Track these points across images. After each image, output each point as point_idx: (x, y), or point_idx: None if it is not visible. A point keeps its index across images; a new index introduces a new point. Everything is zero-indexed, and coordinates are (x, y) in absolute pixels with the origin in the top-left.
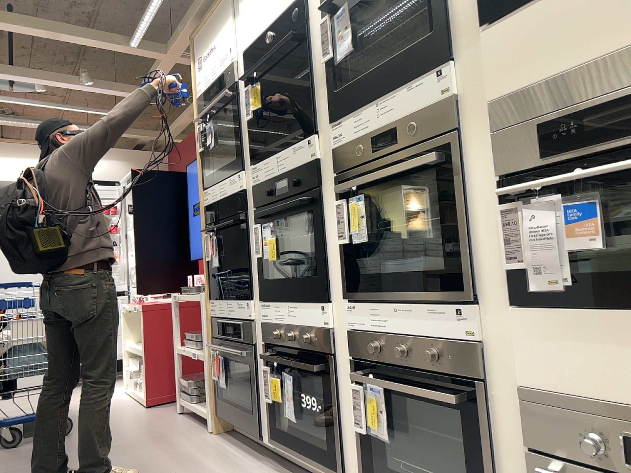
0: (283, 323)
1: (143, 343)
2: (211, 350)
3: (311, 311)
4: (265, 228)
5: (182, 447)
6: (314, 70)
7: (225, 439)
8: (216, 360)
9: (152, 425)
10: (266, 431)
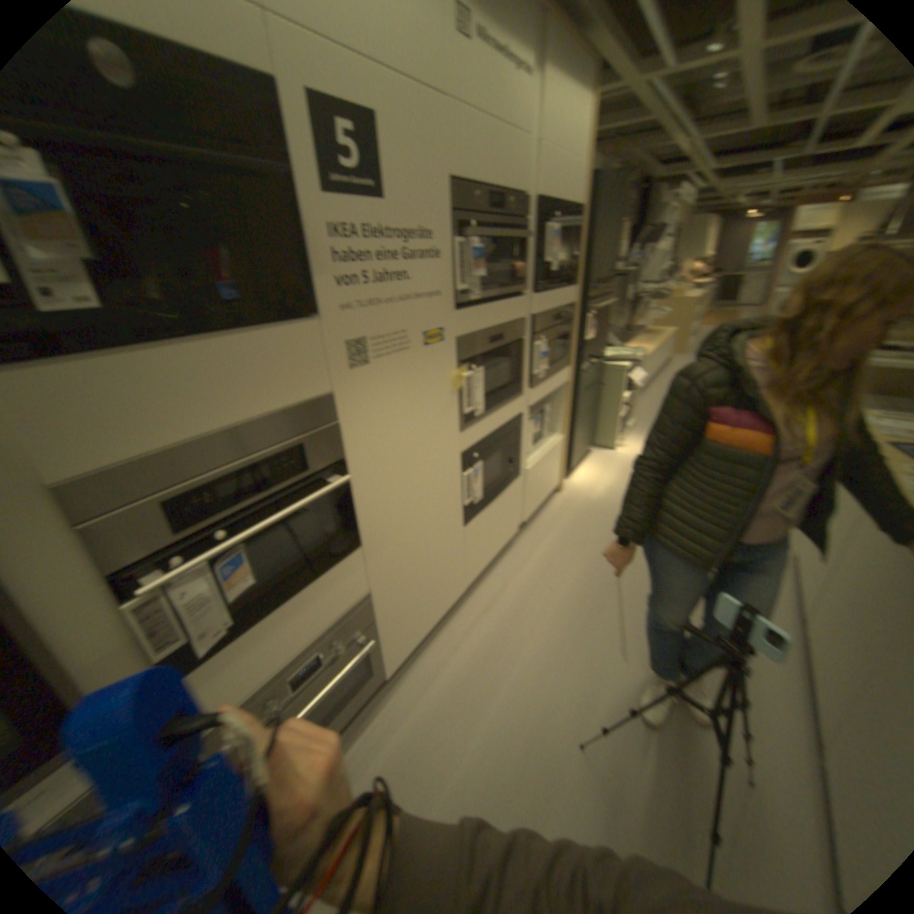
0: None
1: None
2: None
3: None
4: None
5: None
6: None
7: None
8: None
9: None
10: None
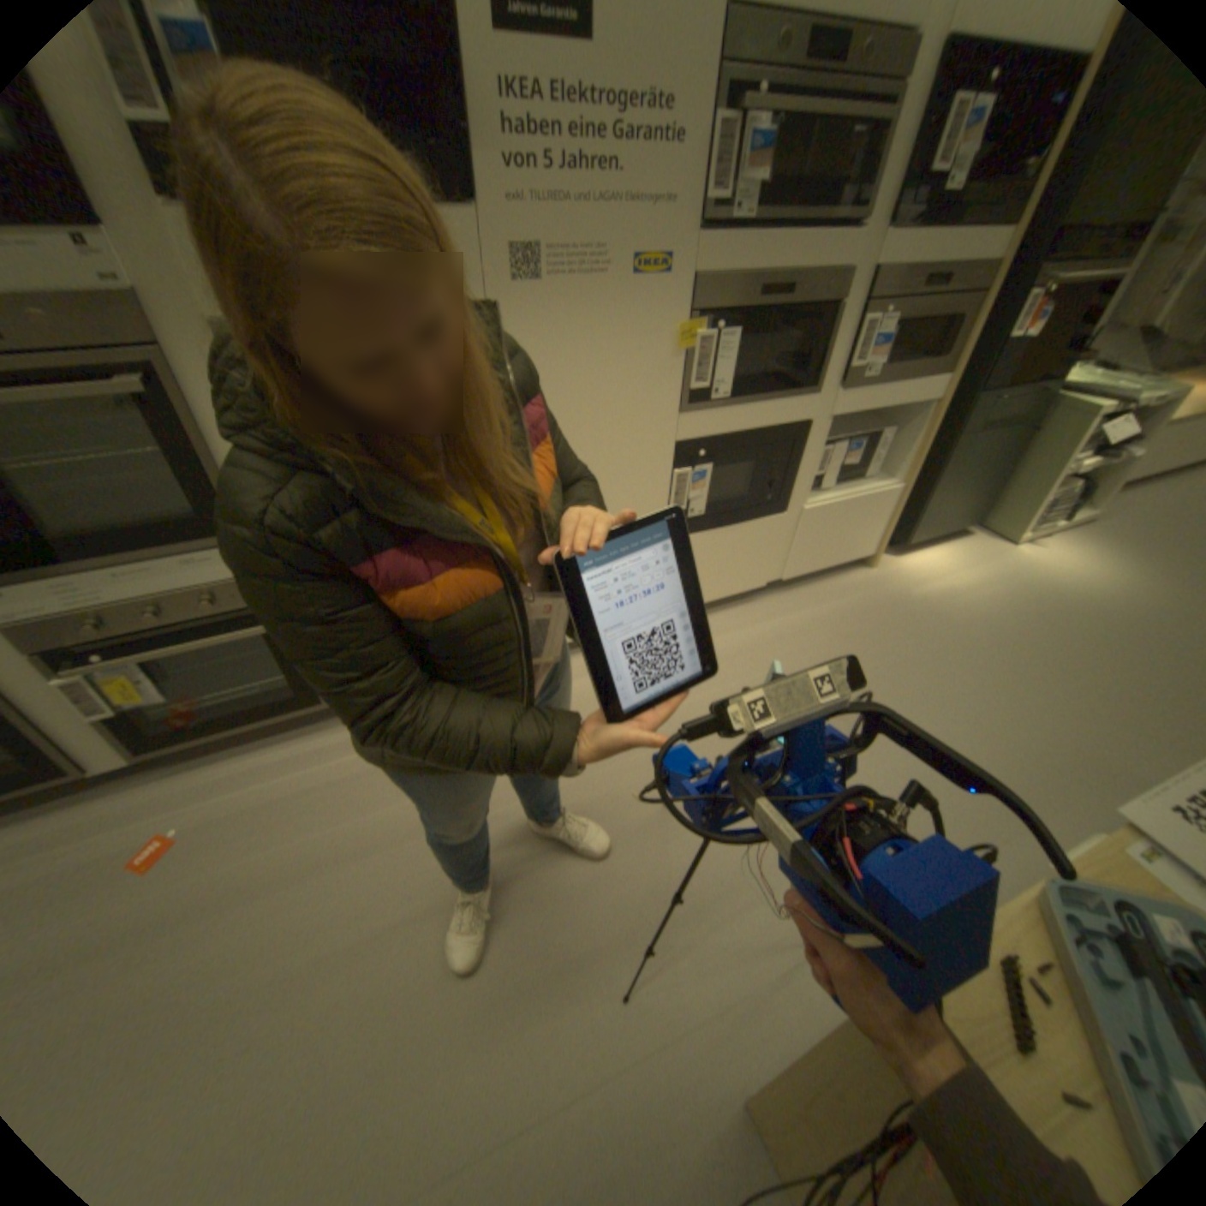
0: None
1: None
2: None
3: None
4: None
5: None
6: None
7: None
8: None
9: None
10: None
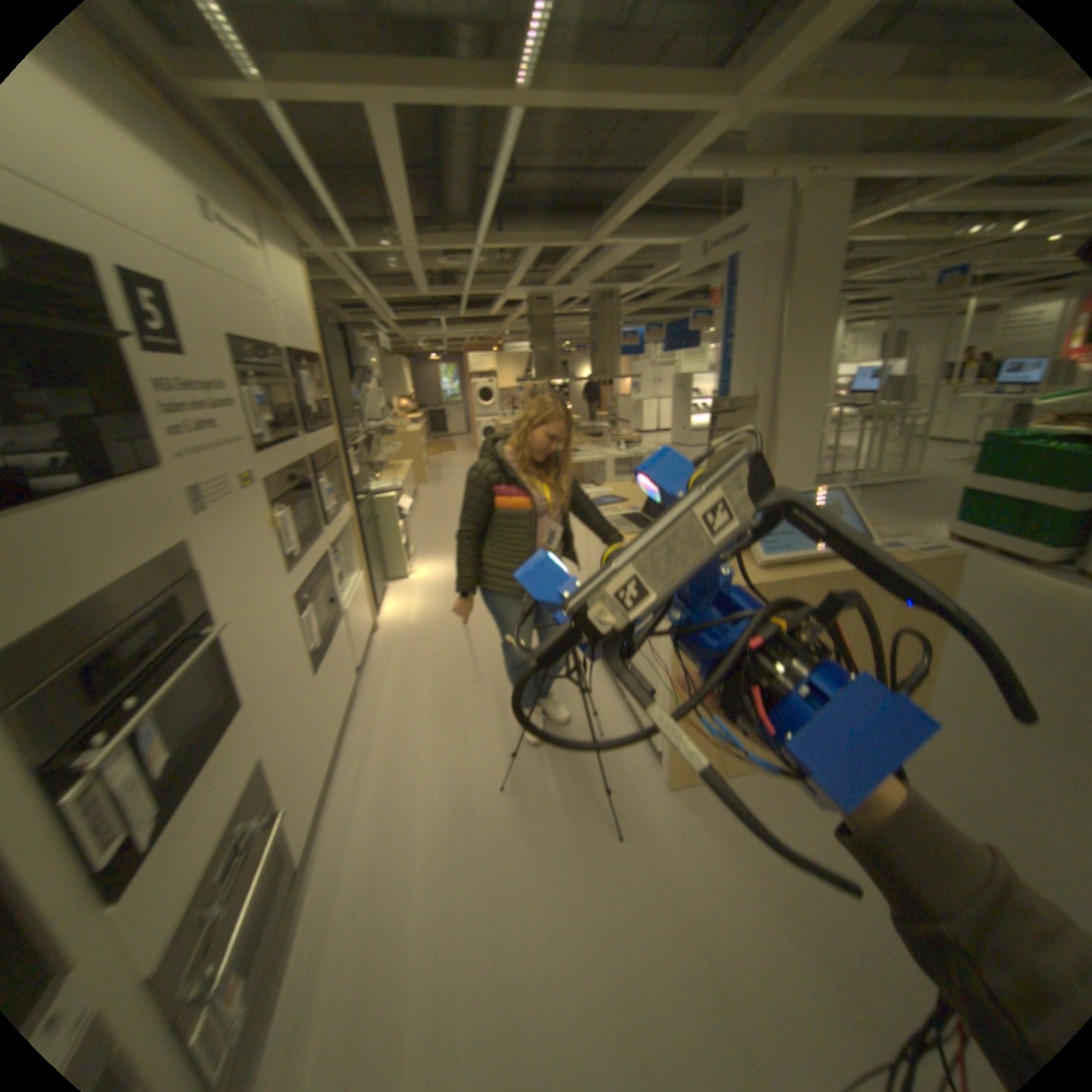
0: None
1: None
2: None
3: None
4: None
5: None
6: None
7: None
8: None
9: None
10: None
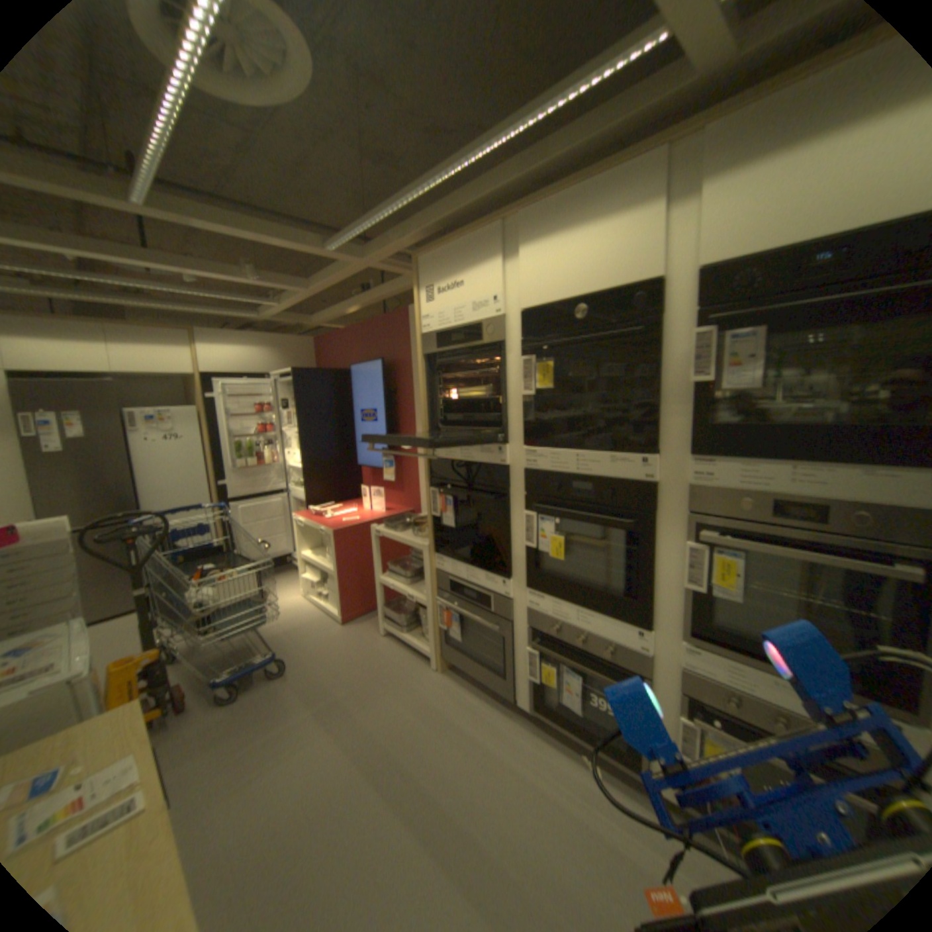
0: (567, 624)
1: (328, 563)
2: (438, 603)
3: (619, 631)
4: (545, 523)
5: (418, 700)
6: (664, 380)
7: (456, 685)
8: (447, 616)
9: (364, 660)
10: (523, 701)
